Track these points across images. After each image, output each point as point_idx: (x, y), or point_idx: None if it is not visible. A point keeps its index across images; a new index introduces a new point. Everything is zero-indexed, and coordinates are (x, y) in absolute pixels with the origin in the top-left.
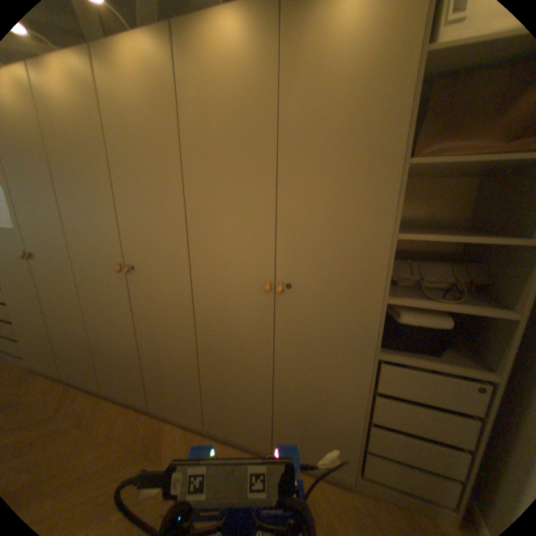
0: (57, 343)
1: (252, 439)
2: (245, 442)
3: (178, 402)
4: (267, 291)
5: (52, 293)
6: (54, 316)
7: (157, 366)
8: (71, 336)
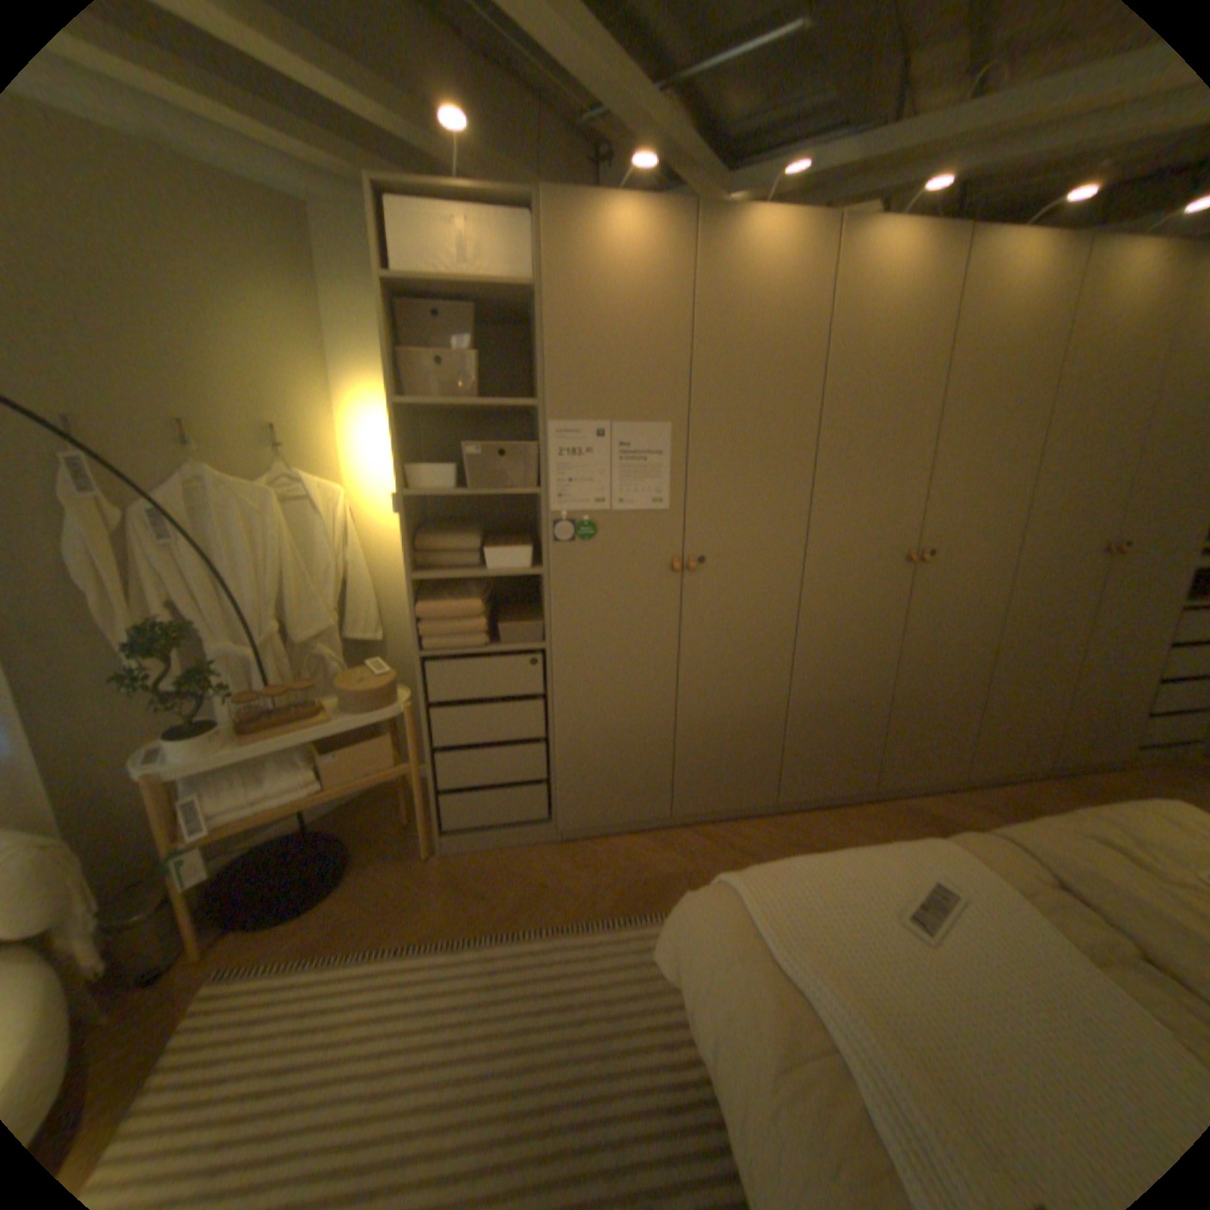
0: (702, 734)
1: (1038, 756)
2: (1027, 766)
3: (944, 748)
4: (1108, 554)
5: (732, 631)
6: (717, 678)
7: (925, 702)
8: (748, 708)
